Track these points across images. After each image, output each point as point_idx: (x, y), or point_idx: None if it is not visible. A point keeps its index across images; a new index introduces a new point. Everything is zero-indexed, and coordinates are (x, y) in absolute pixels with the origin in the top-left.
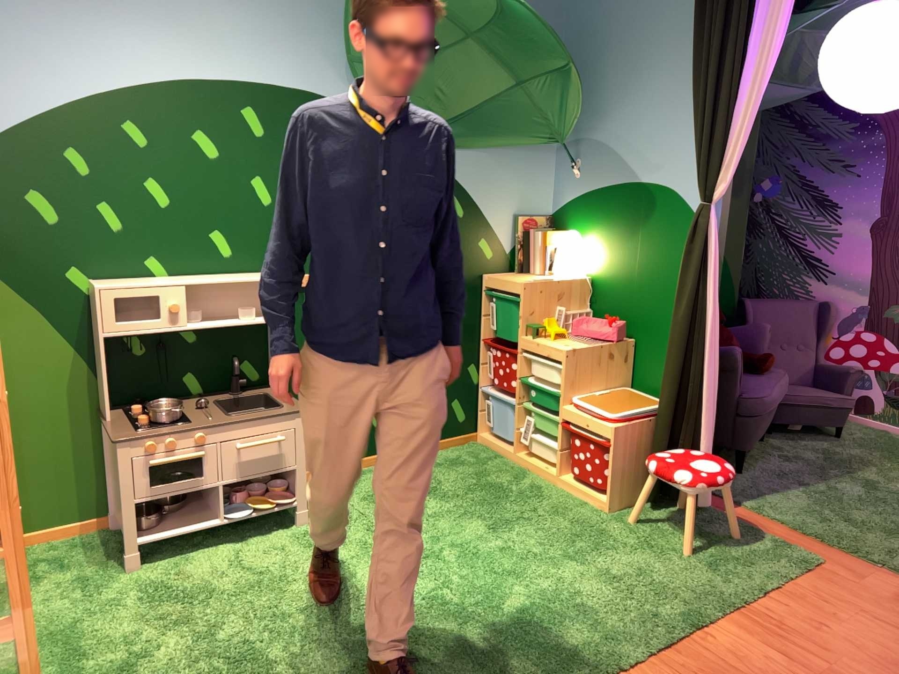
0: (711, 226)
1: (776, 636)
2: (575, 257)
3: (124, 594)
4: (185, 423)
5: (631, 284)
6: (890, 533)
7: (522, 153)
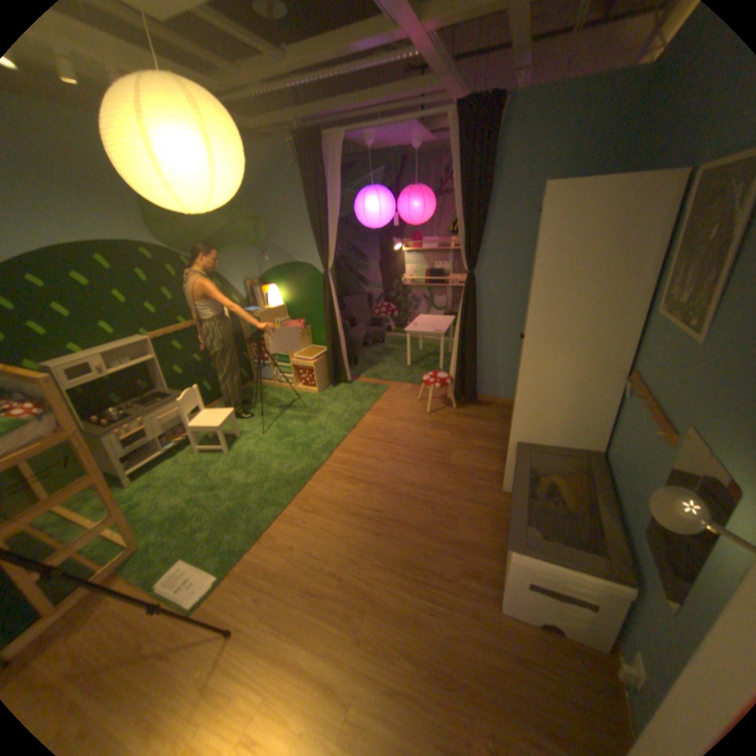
0: (330, 280)
1: (381, 414)
2: (276, 297)
3: (132, 497)
4: (128, 418)
5: (303, 305)
6: (404, 372)
7: (239, 253)
